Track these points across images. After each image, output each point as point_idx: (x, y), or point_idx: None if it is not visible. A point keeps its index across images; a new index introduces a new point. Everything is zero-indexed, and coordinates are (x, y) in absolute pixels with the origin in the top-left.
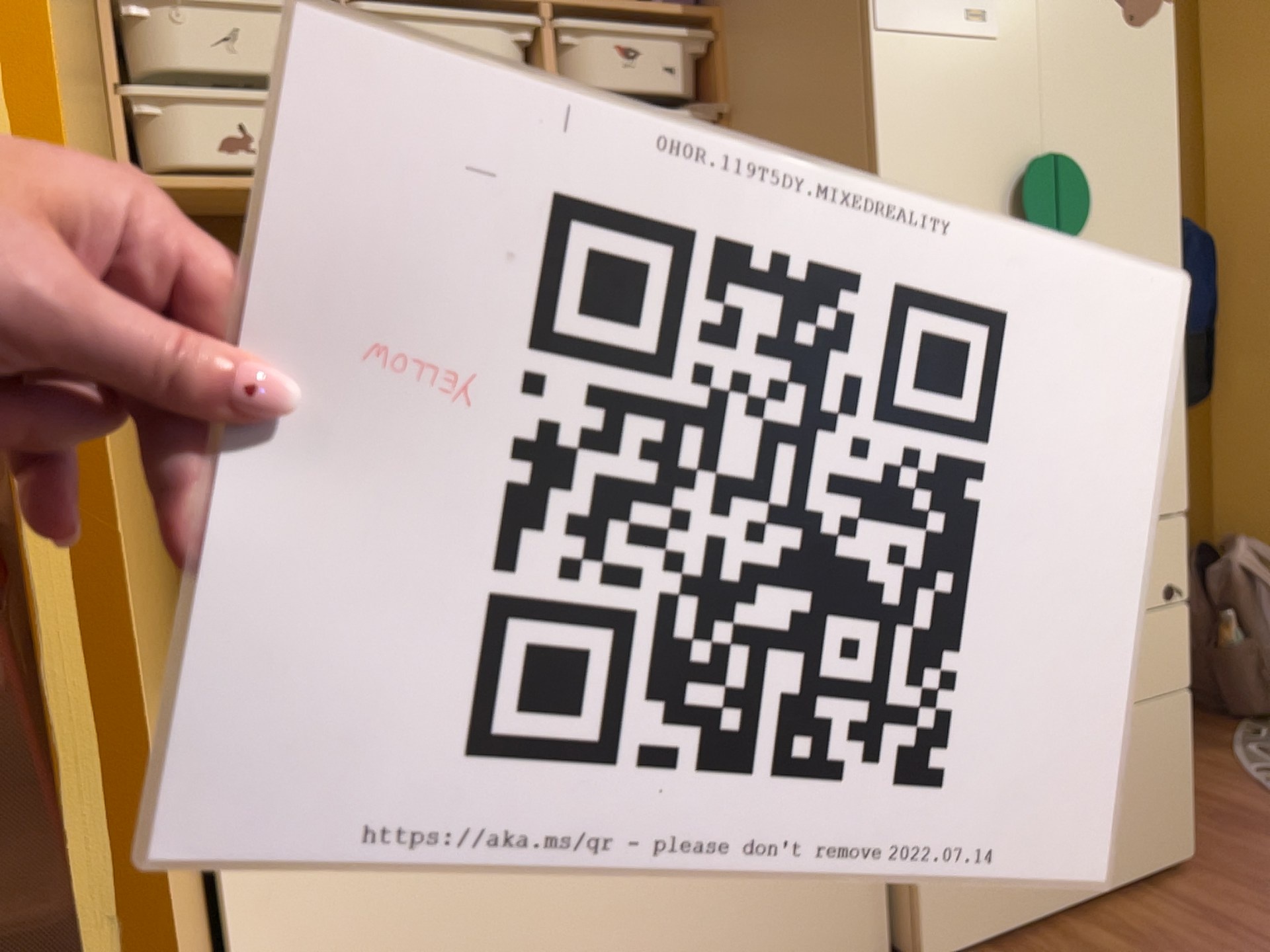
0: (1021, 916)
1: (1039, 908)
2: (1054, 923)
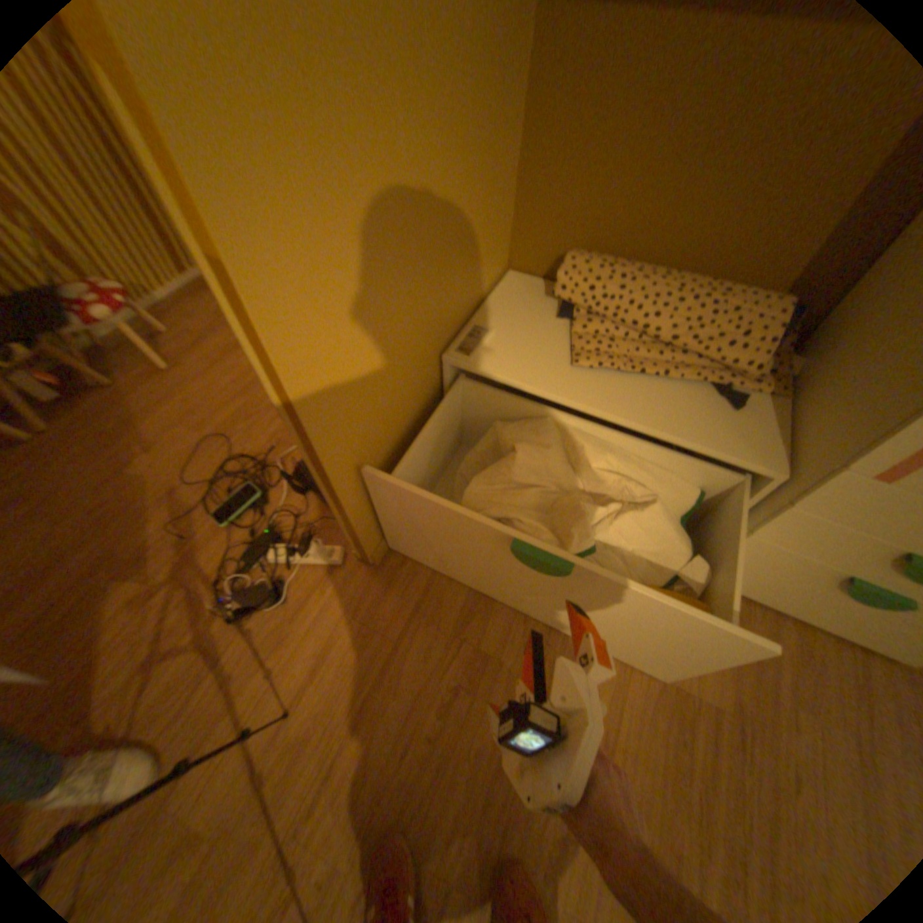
0: (760, 599)
1: (775, 605)
2: (778, 612)
